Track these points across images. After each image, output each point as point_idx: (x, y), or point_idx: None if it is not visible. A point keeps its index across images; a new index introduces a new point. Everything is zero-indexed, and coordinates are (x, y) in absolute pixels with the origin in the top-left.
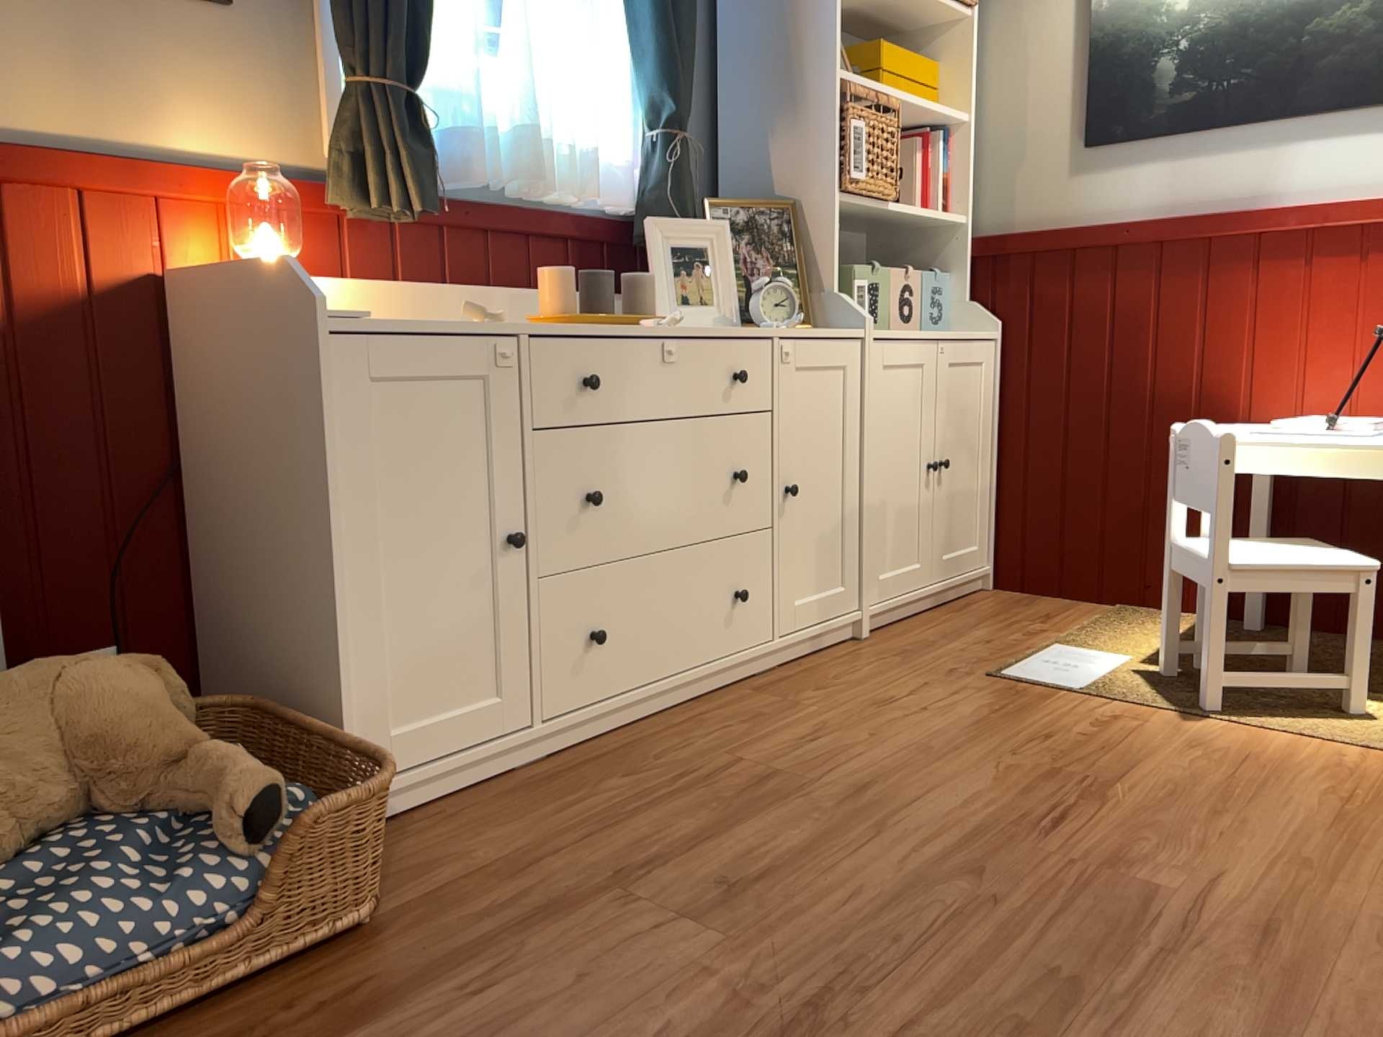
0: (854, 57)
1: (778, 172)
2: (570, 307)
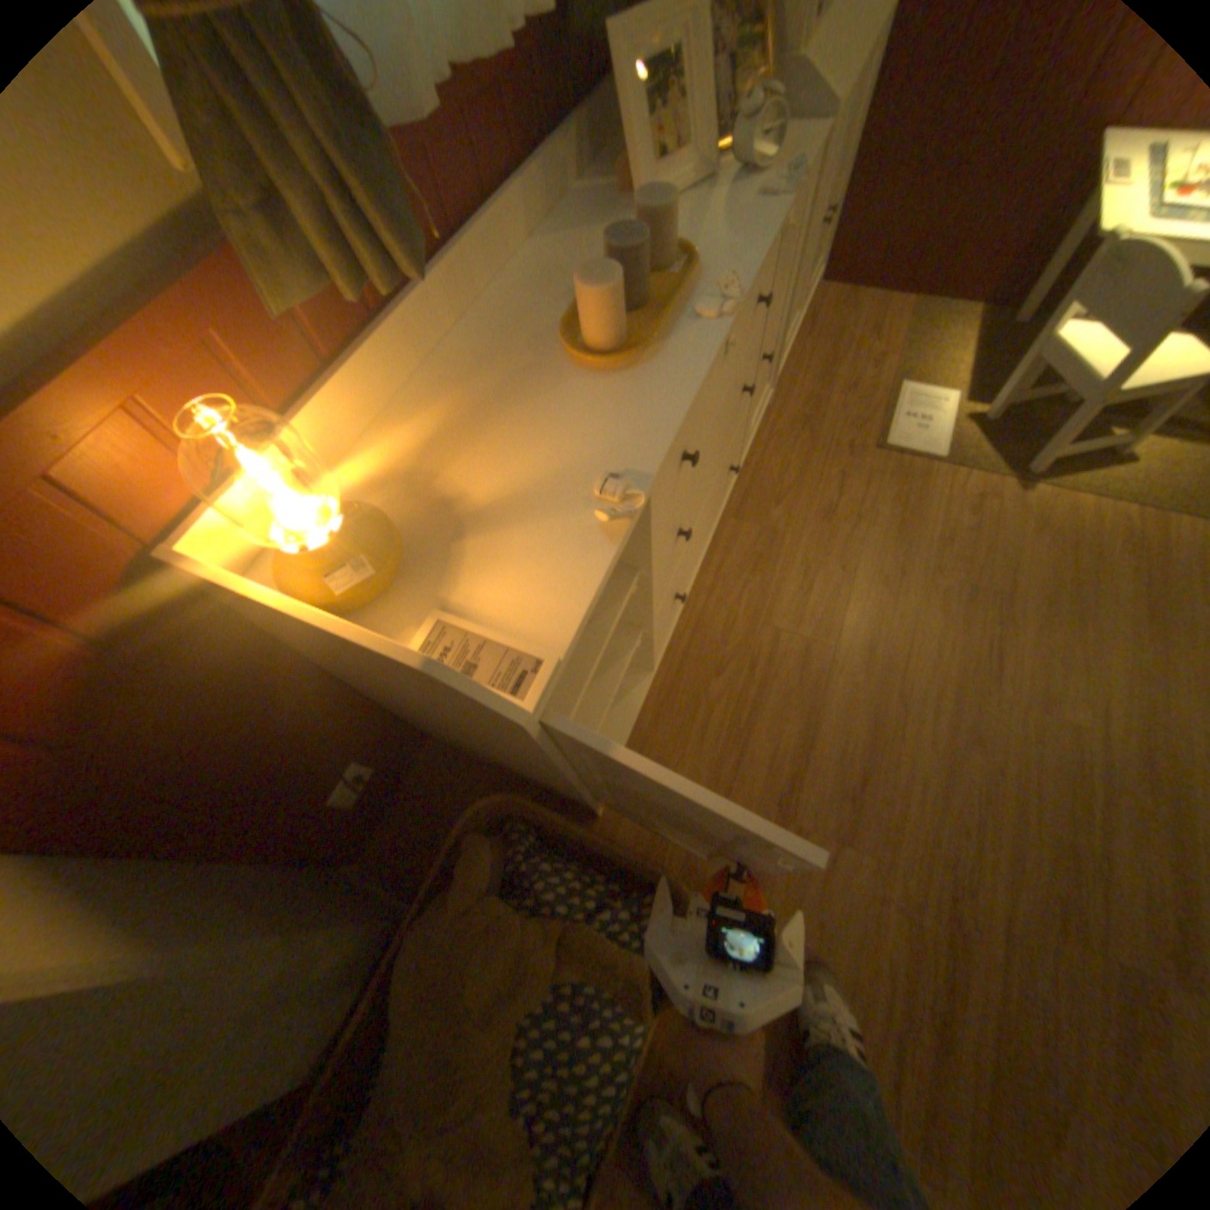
0: None
1: None
2: (620, 320)
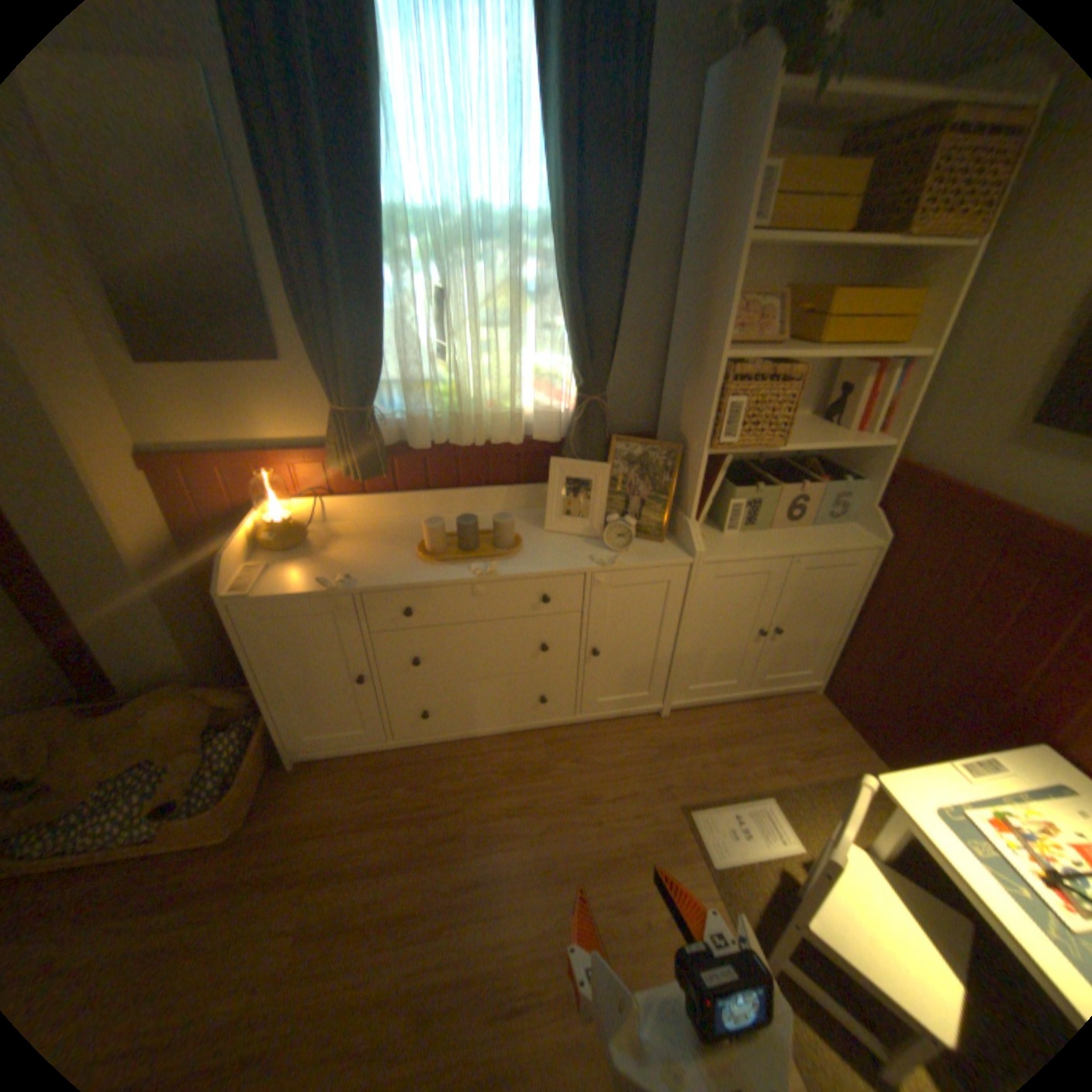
0: (814, 296)
1: (683, 415)
2: (439, 546)
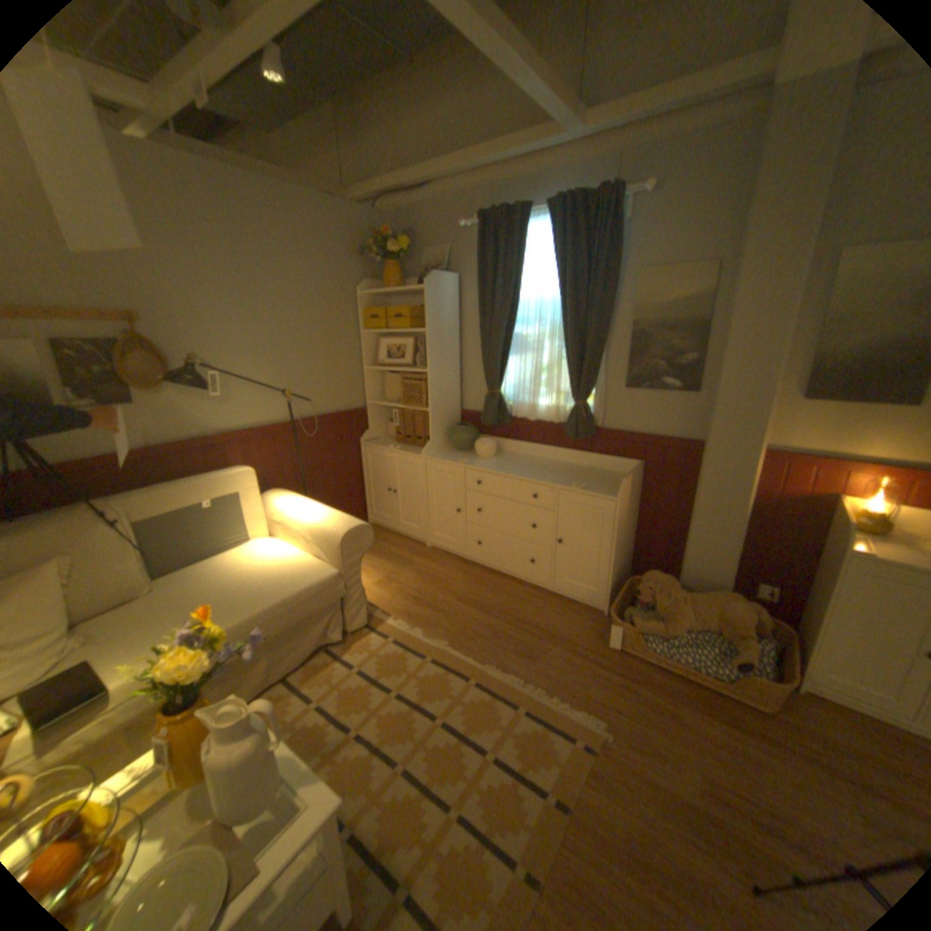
0: None
1: None
2: None
